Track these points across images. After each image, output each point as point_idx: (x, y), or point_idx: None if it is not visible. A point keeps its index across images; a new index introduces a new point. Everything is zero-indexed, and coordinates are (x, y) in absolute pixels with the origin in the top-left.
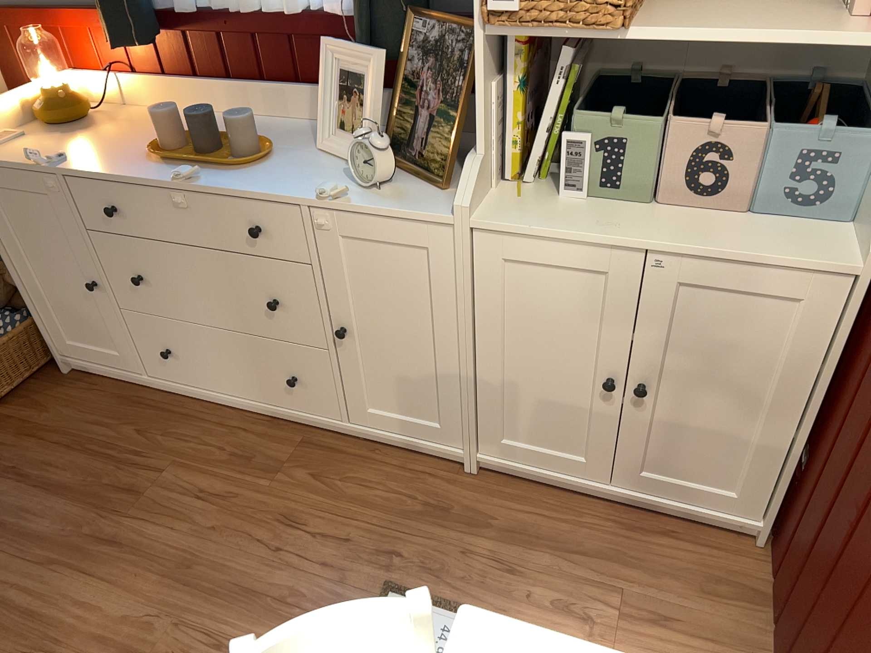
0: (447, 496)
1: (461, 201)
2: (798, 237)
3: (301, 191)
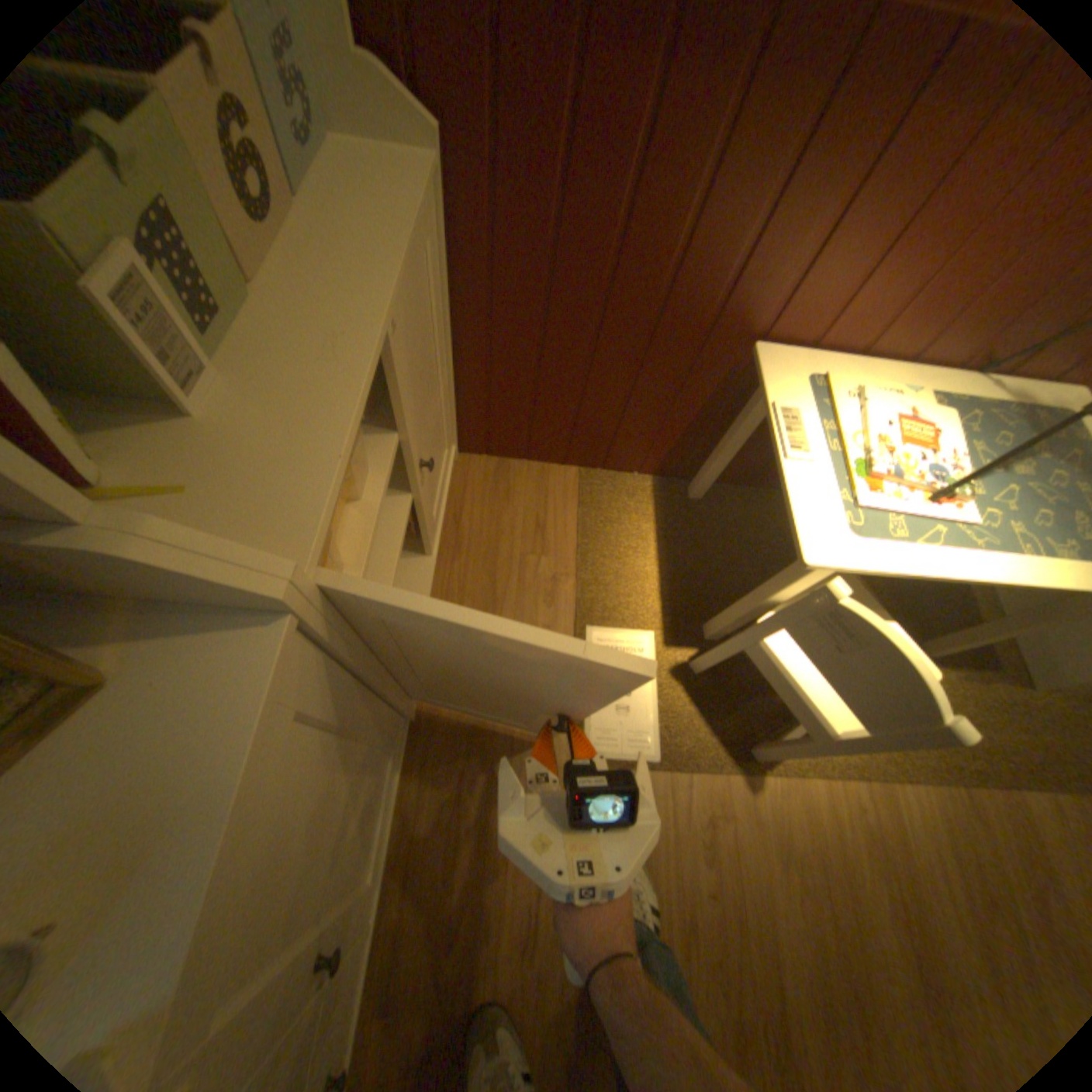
0: (453, 734)
1: (261, 580)
2: (360, 172)
3: None
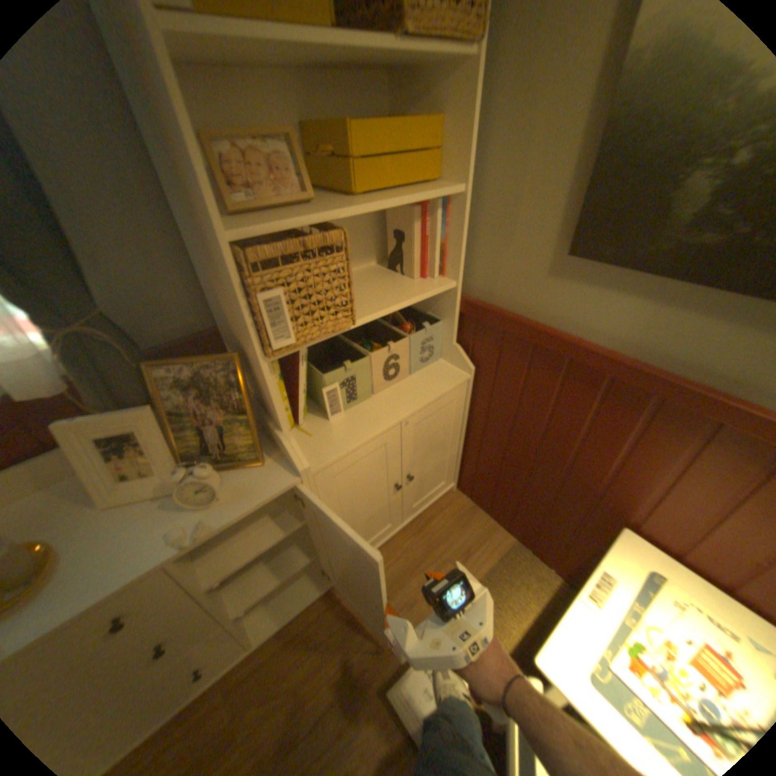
0: (346, 614)
1: (299, 466)
2: (438, 374)
3: (141, 559)
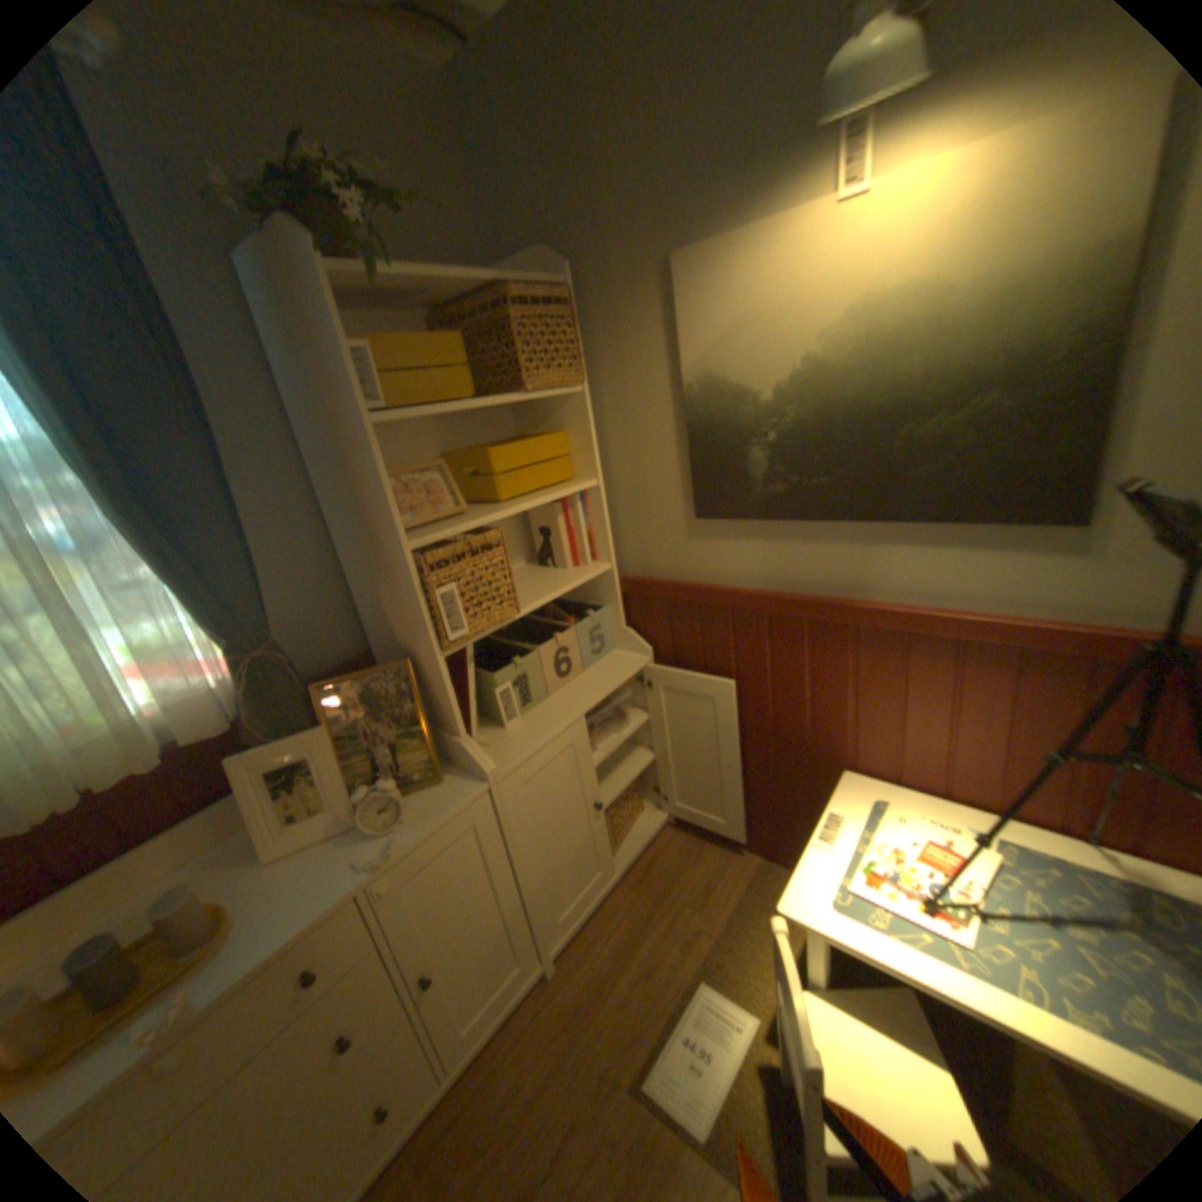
0: (566, 1008)
1: (485, 768)
2: (614, 663)
3: (331, 890)
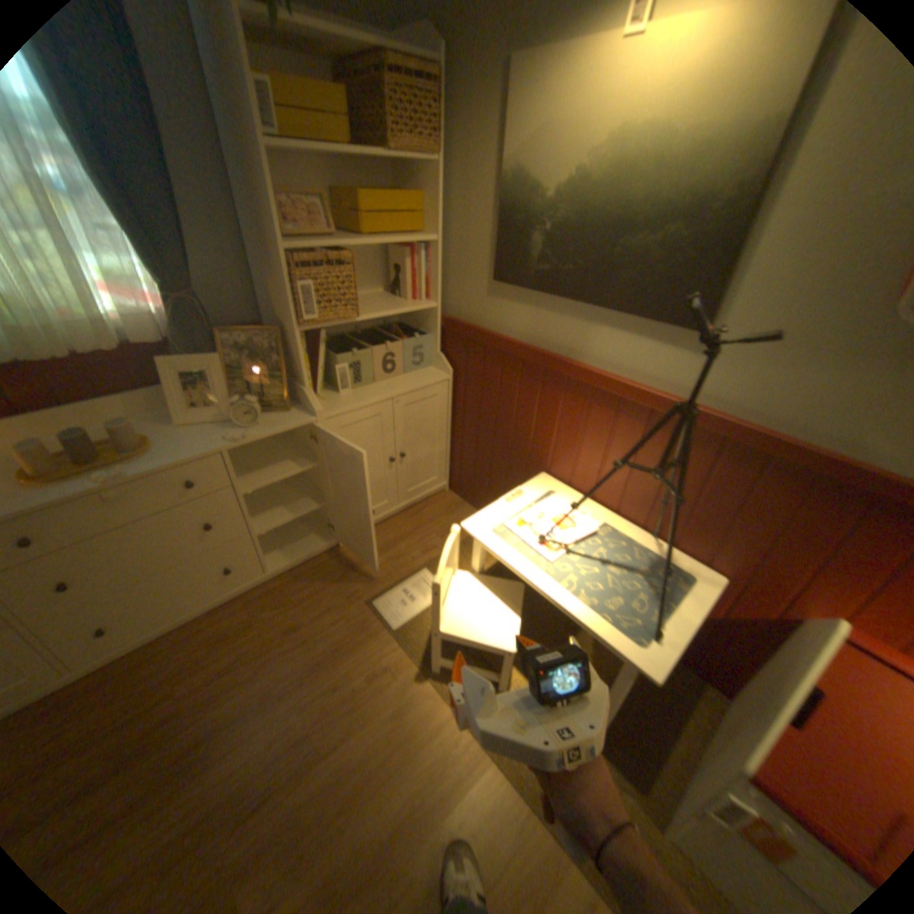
0: (345, 561)
1: (315, 409)
2: (425, 375)
3: (207, 445)
